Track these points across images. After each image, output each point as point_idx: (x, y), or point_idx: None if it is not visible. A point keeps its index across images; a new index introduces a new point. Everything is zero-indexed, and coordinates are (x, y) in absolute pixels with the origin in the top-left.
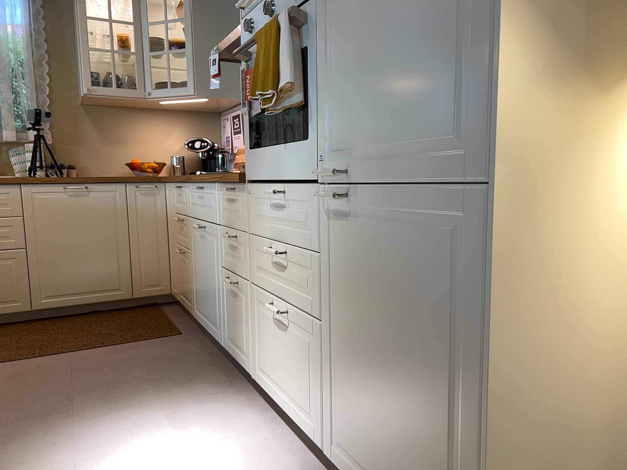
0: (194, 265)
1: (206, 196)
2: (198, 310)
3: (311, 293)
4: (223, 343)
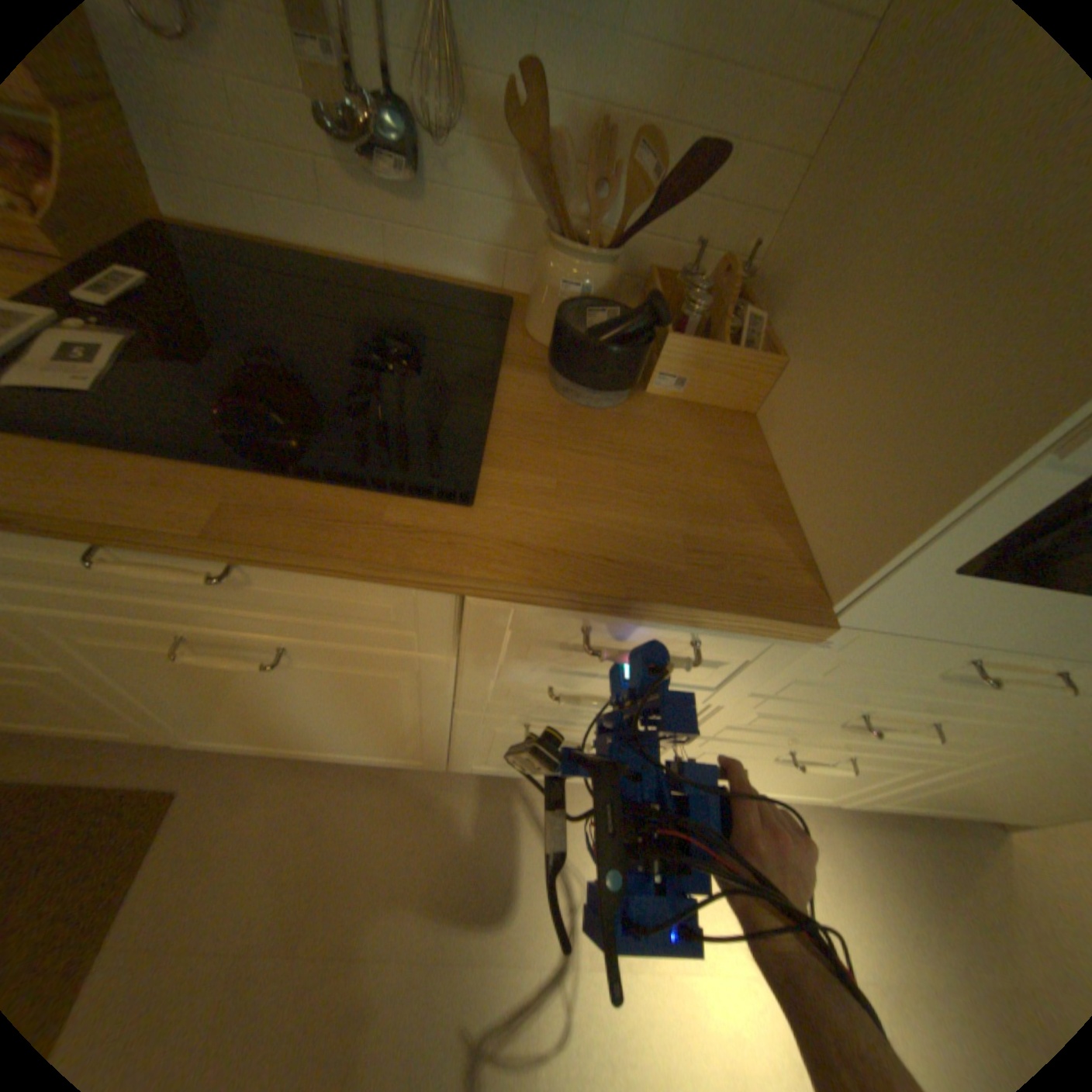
0: (143, 694)
1: (277, 586)
2: (218, 743)
3: (971, 750)
4: (446, 769)
